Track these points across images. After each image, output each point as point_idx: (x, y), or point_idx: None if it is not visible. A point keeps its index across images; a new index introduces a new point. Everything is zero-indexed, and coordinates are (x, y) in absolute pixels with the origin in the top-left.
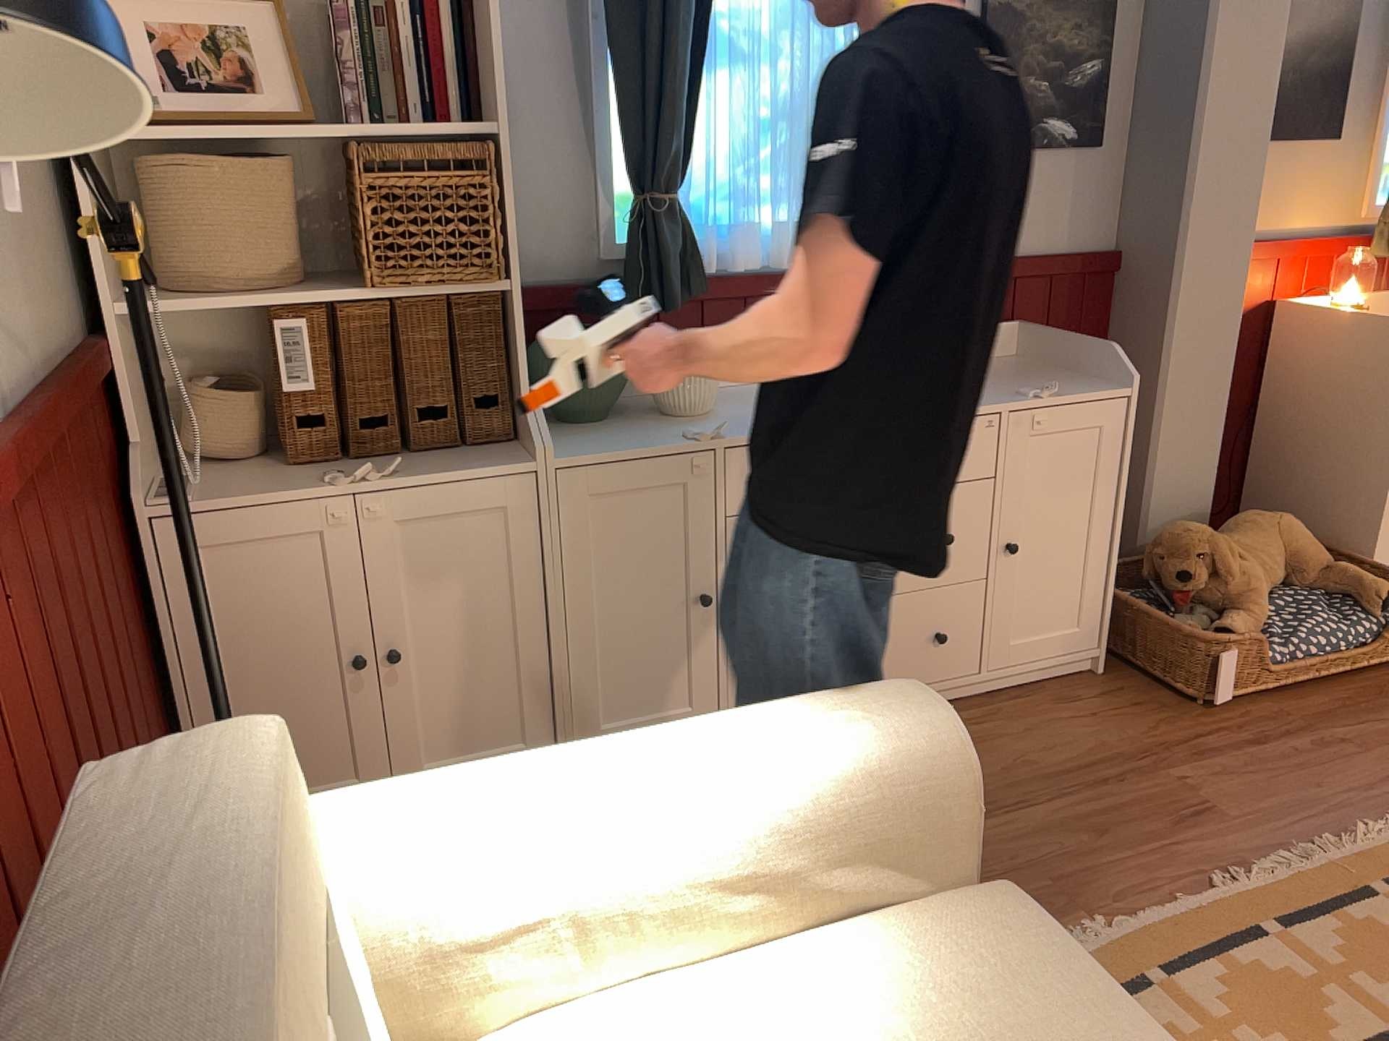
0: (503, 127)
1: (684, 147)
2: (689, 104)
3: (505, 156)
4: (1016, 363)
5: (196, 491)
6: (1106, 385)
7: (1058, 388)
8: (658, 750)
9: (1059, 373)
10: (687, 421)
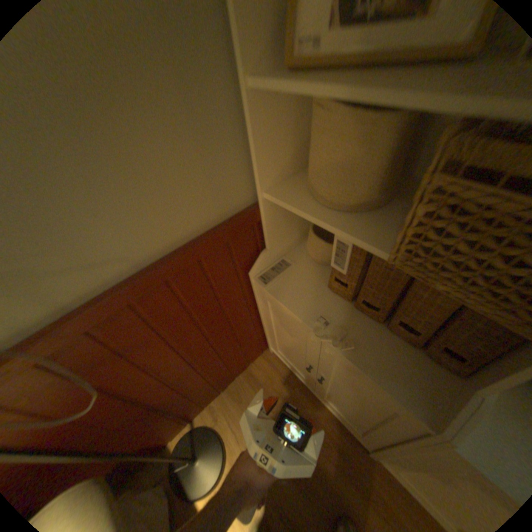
0: None
1: None
2: None
3: None
4: None
5: (280, 280)
6: None
7: None
8: None
9: None
10: None
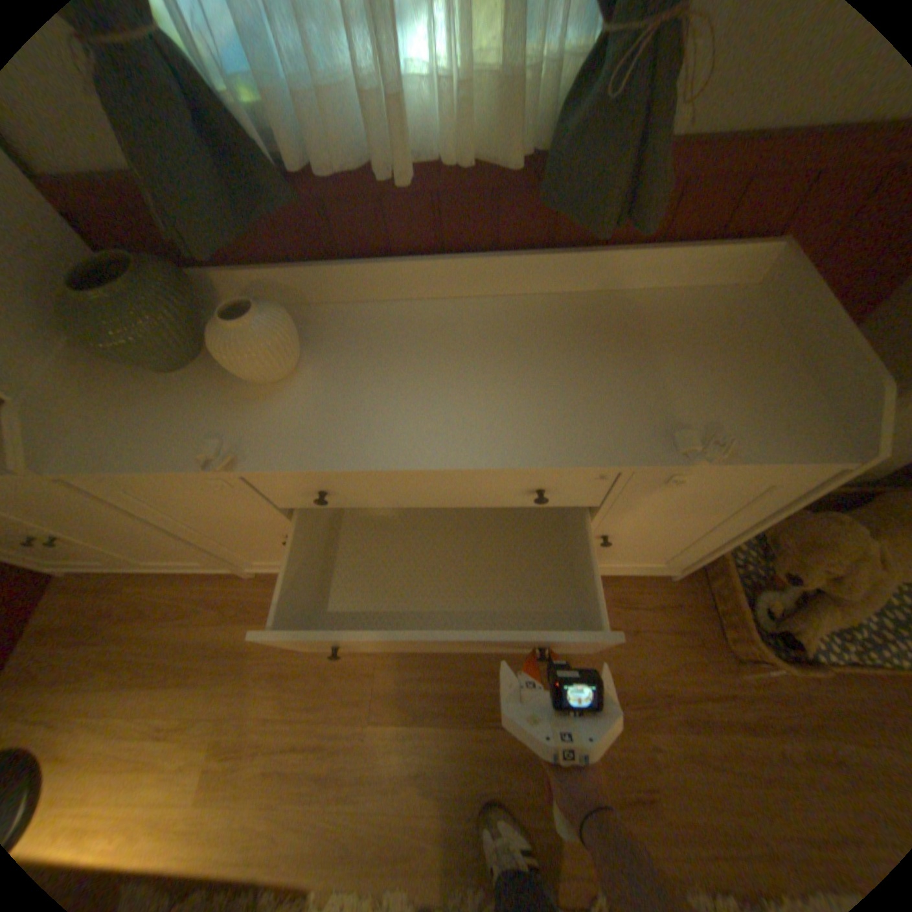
0: None
1: None
2: None
3: None
4: (743, 309)
5: None
6: (828, 433)
7: (733, 449)
8: None
9: (780, 364)
10: (245, 398)
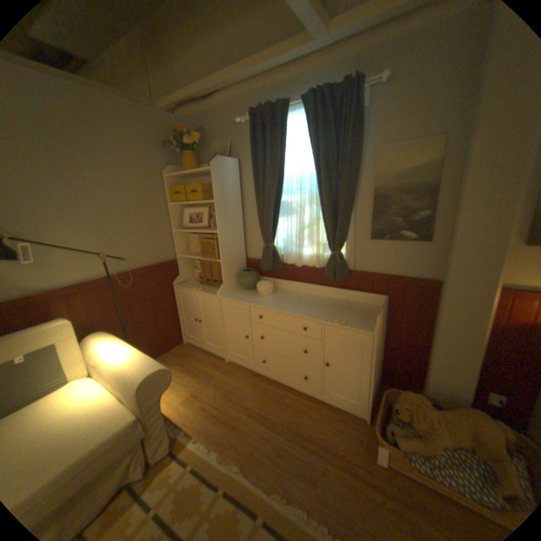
0: (222, 231)
1: (271, 234)
2: (274, 225)
3: (220, 237)
4: (374, 309)
5: (183, 284)
6: (371, 328)
7: (344, 322)
8: (122, 353)
9: (372, 318)
10: (257, 296)
